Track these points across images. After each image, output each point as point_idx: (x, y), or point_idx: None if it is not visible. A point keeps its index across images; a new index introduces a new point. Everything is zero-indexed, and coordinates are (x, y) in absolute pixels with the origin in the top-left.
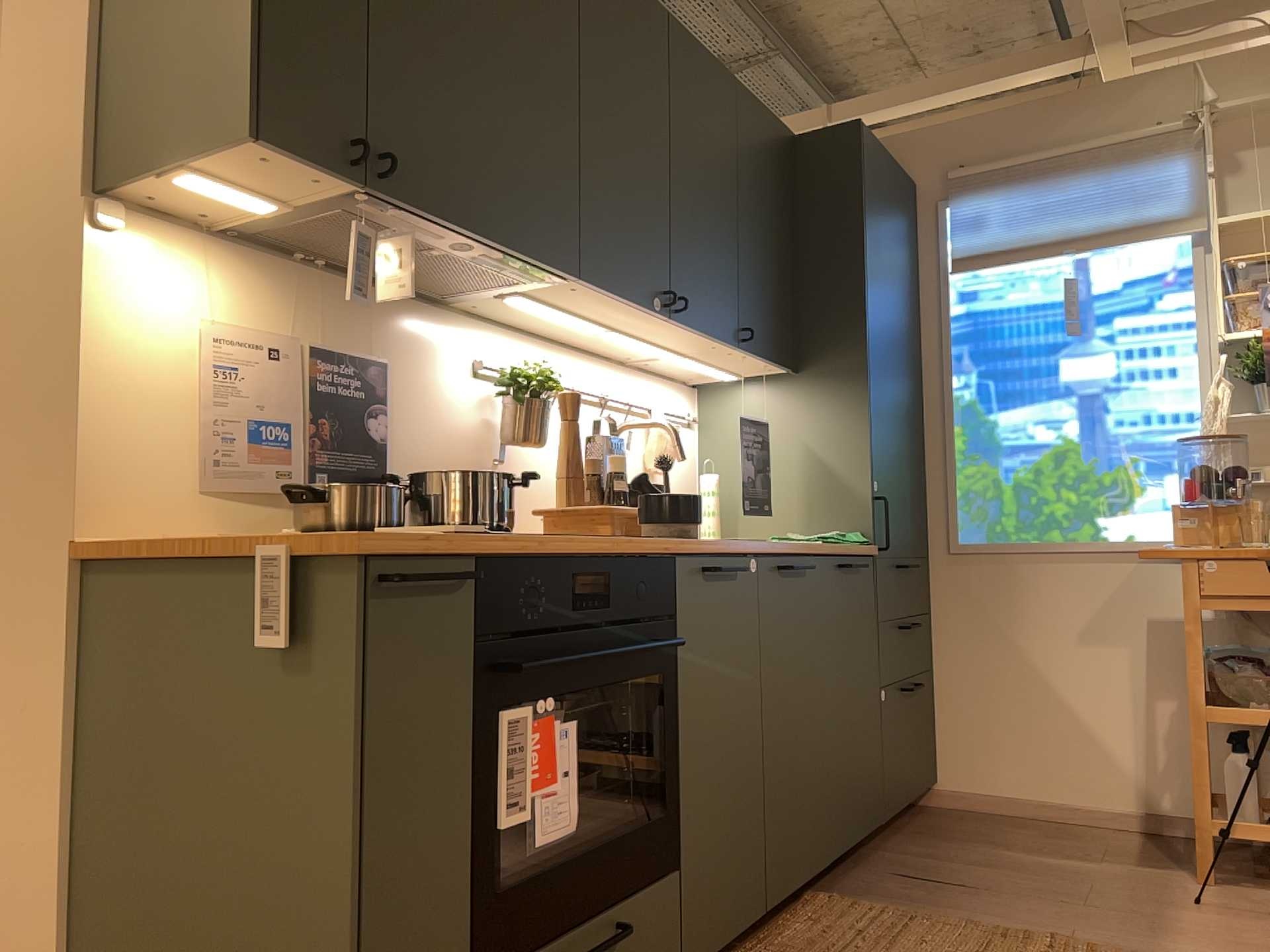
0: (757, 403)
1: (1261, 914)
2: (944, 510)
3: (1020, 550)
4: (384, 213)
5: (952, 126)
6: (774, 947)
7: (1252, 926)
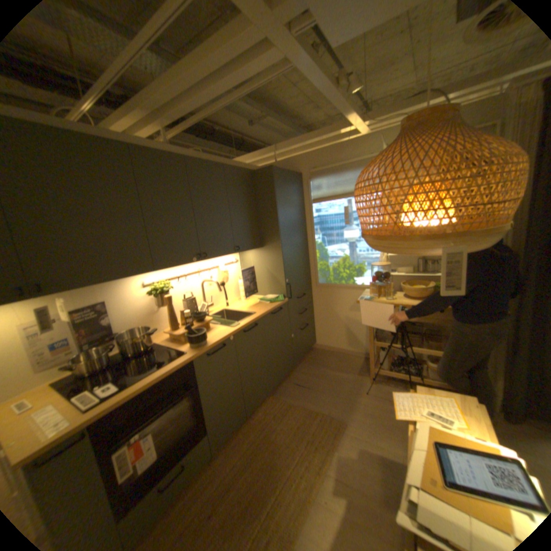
0: (253, 256)
1: (381, 399)
2: (314, 274)
3: (334, 286)
4: (54, 293)
5: (311, 152)
6: (249, 425)
7: (377, 405)
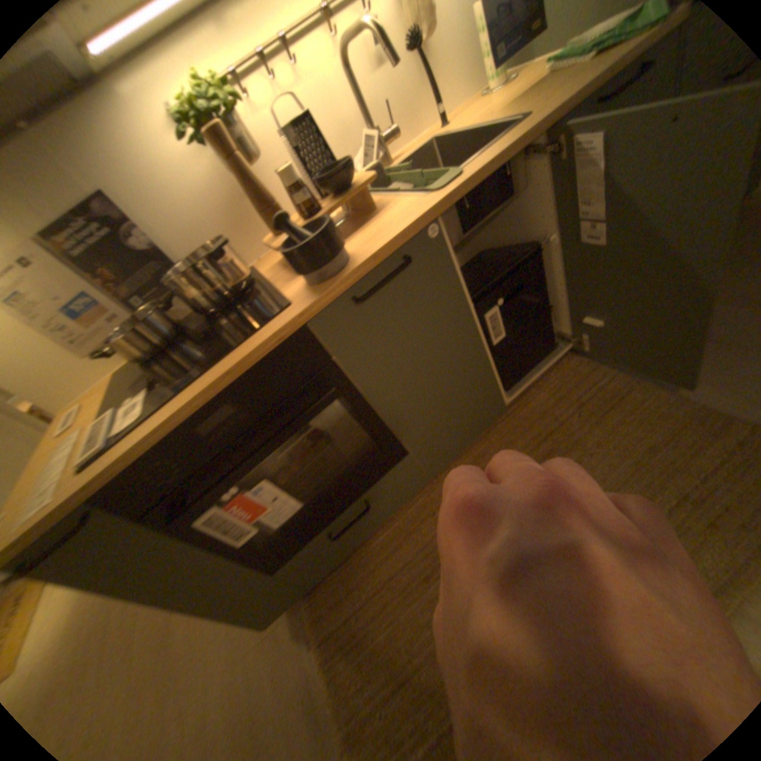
0: None
1: None
2: None
3: None
4: None
5: None
6: (517, 417)
7: None
